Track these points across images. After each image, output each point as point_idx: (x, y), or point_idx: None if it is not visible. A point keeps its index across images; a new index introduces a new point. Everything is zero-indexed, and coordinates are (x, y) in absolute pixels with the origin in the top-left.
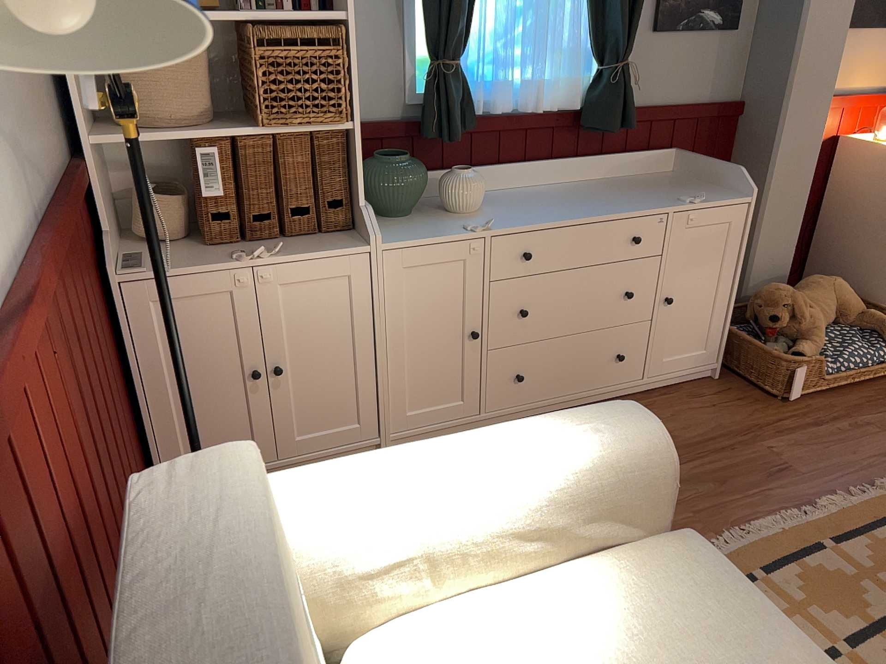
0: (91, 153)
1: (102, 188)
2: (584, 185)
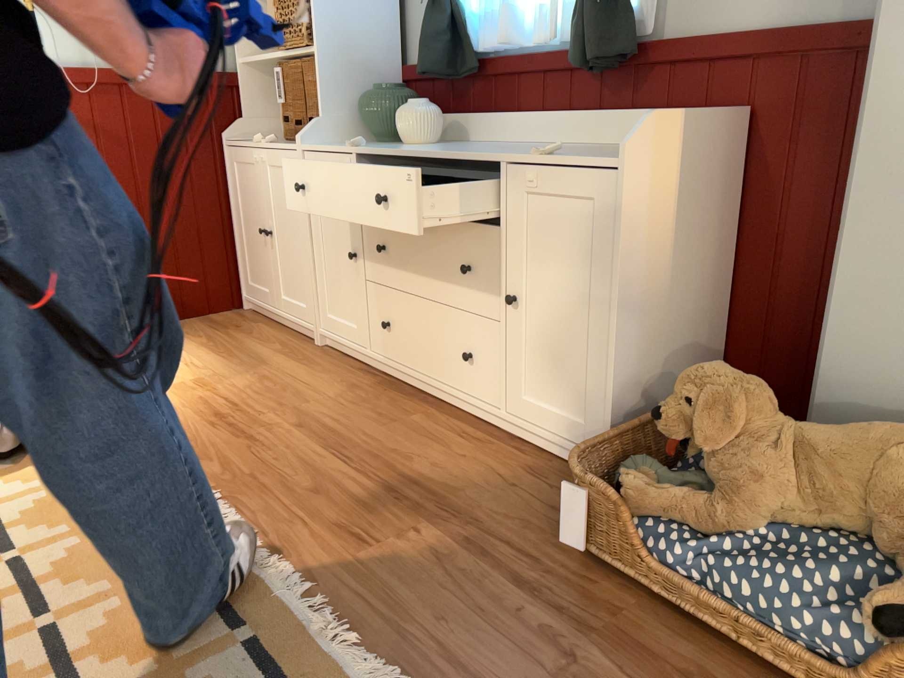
0: (241, 70)
1: (252, 94)
2: (573, 147)
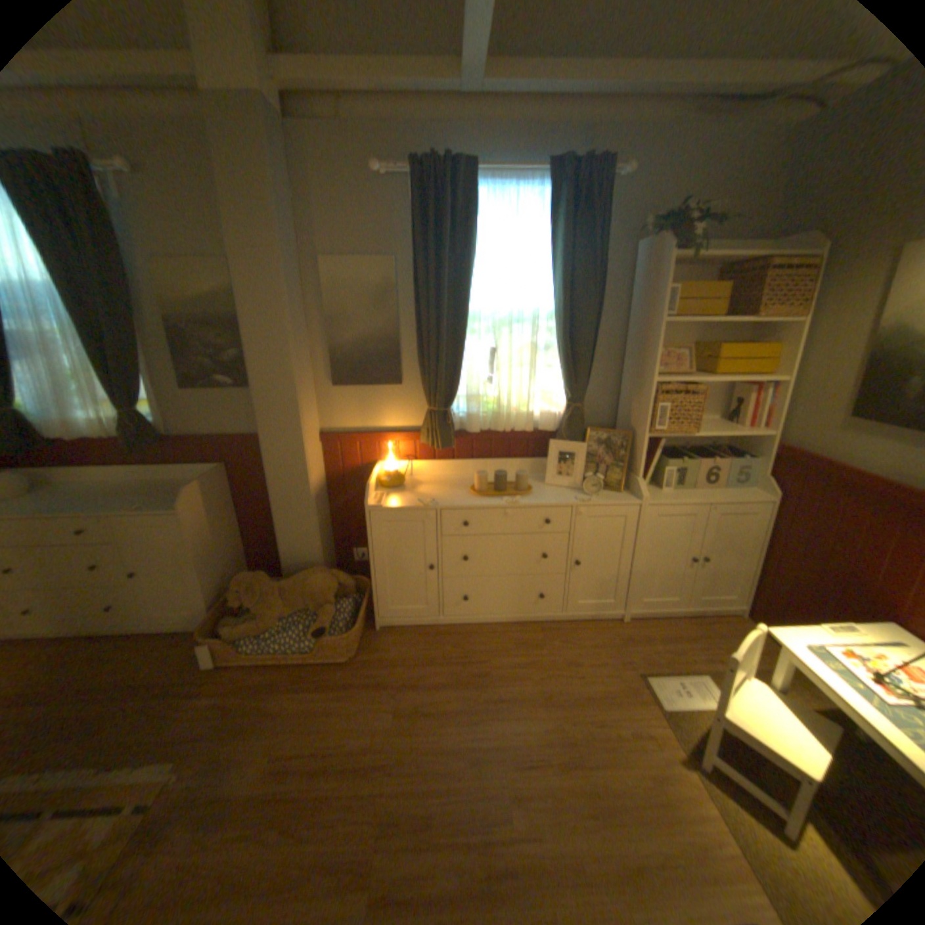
0: None
1: None
2: (137, 485)
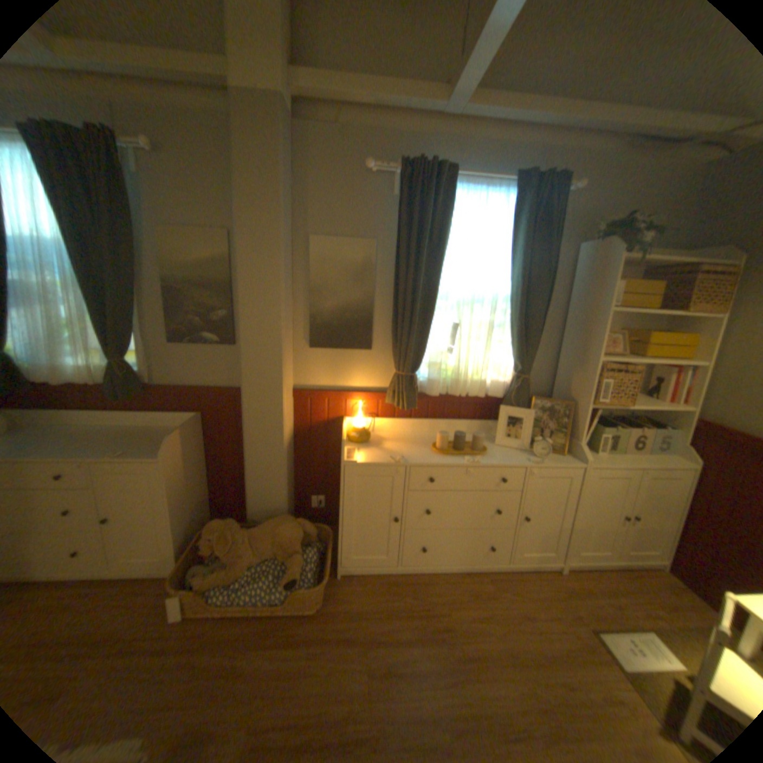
0: None
1: None
2: (114, 430)
